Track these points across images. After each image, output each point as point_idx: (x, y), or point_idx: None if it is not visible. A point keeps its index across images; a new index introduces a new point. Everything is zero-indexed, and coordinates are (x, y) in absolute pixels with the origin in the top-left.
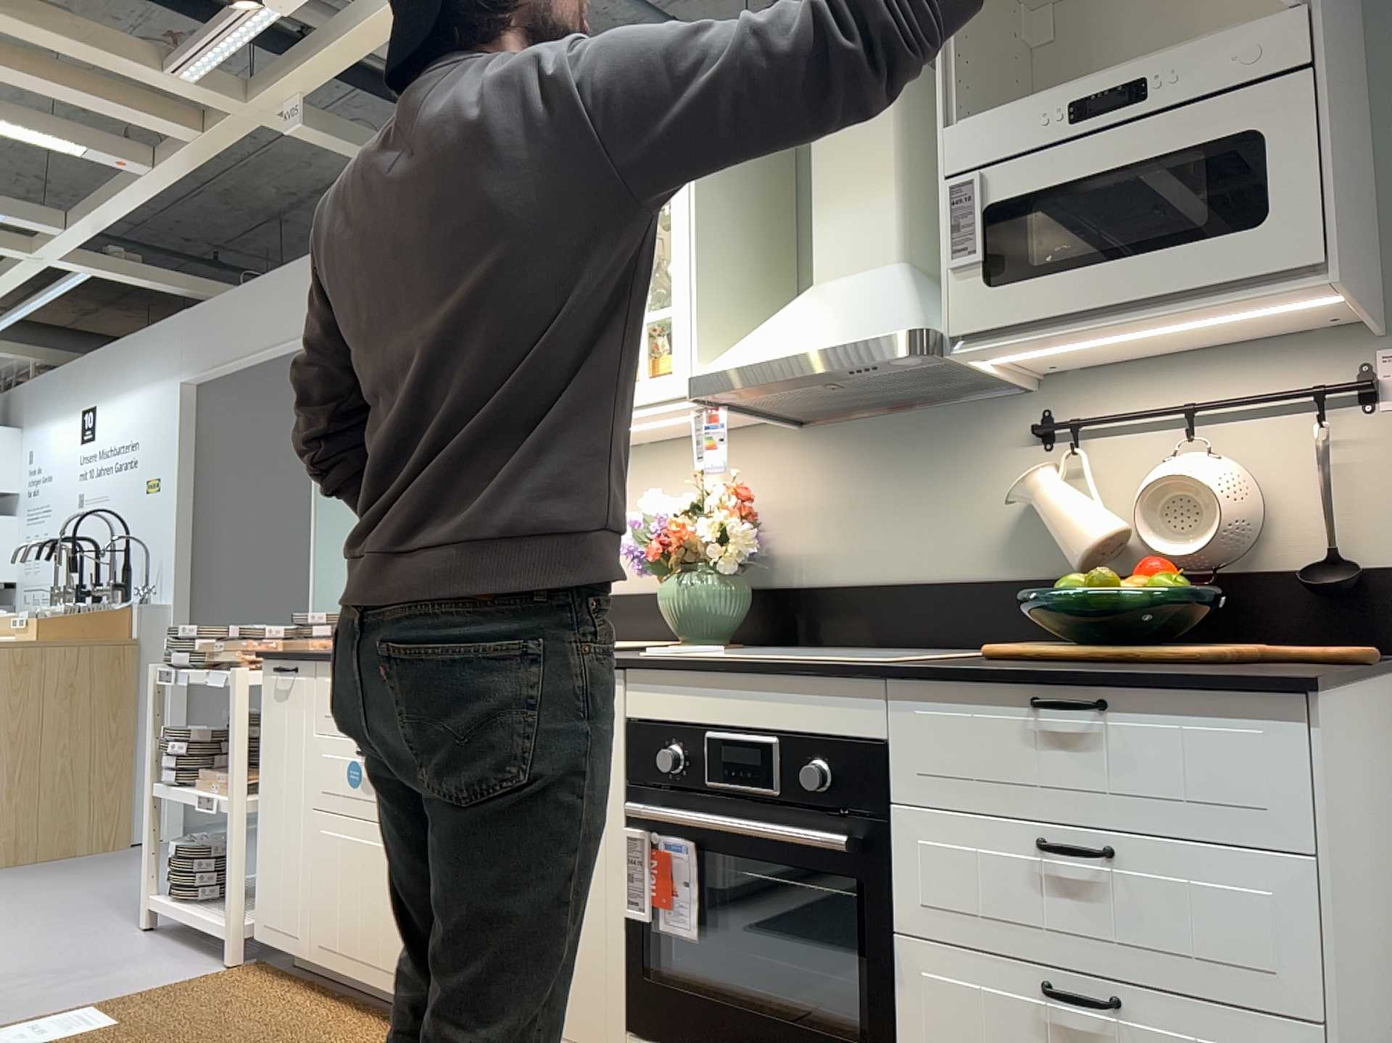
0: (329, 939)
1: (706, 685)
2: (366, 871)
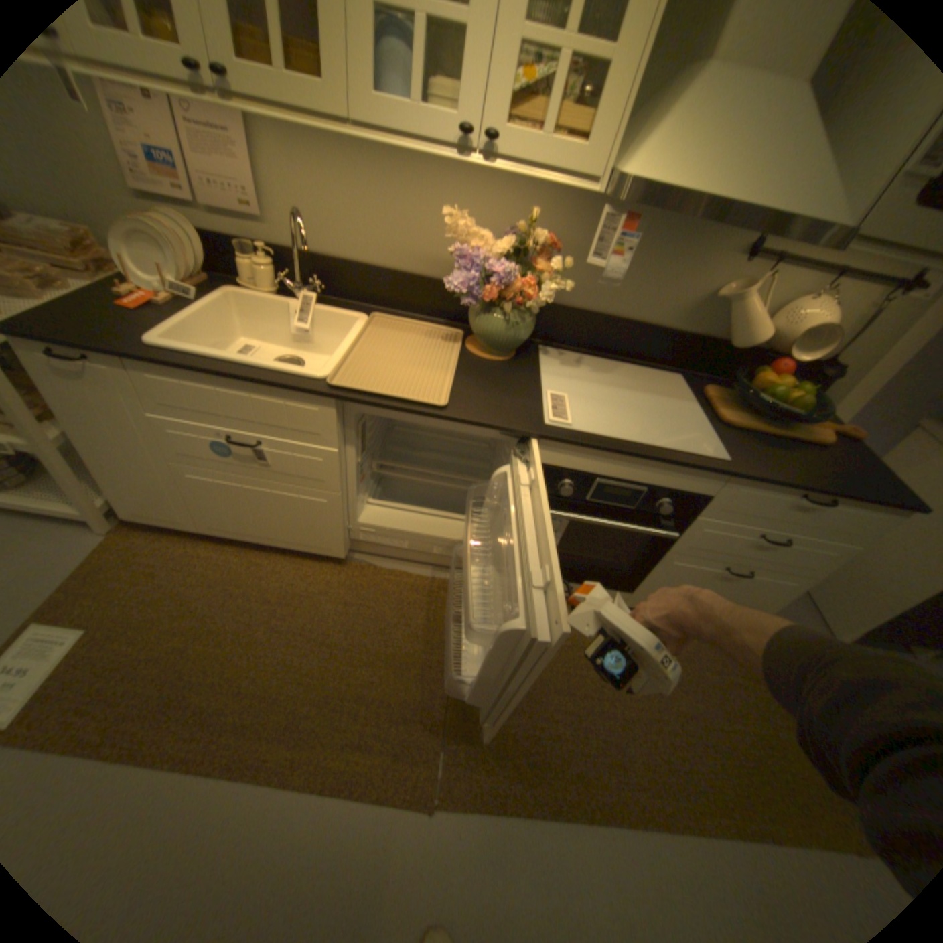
0: (220, 527)
1: (607, 457)
2: (256, 501)
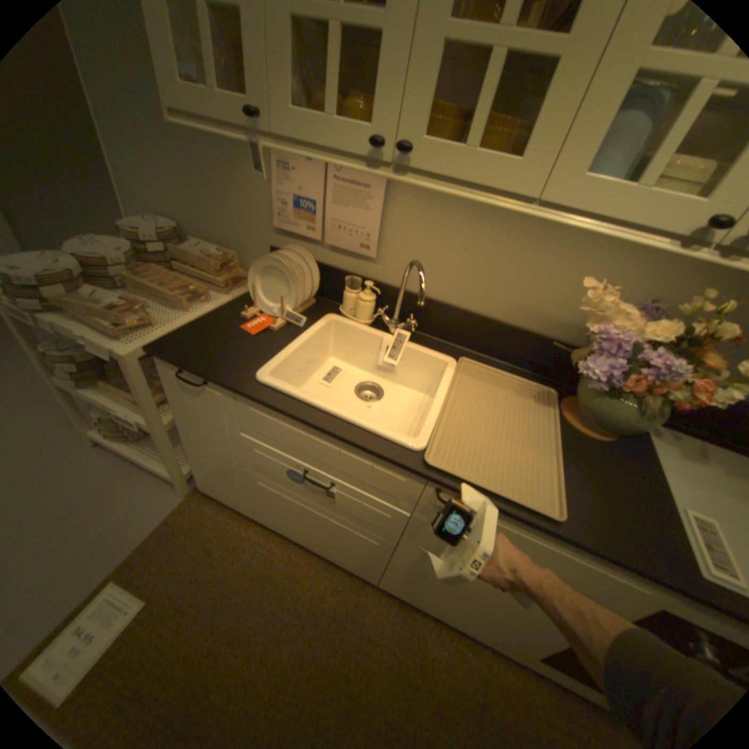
0: (273, 523)
1: None
2: (311, 520)
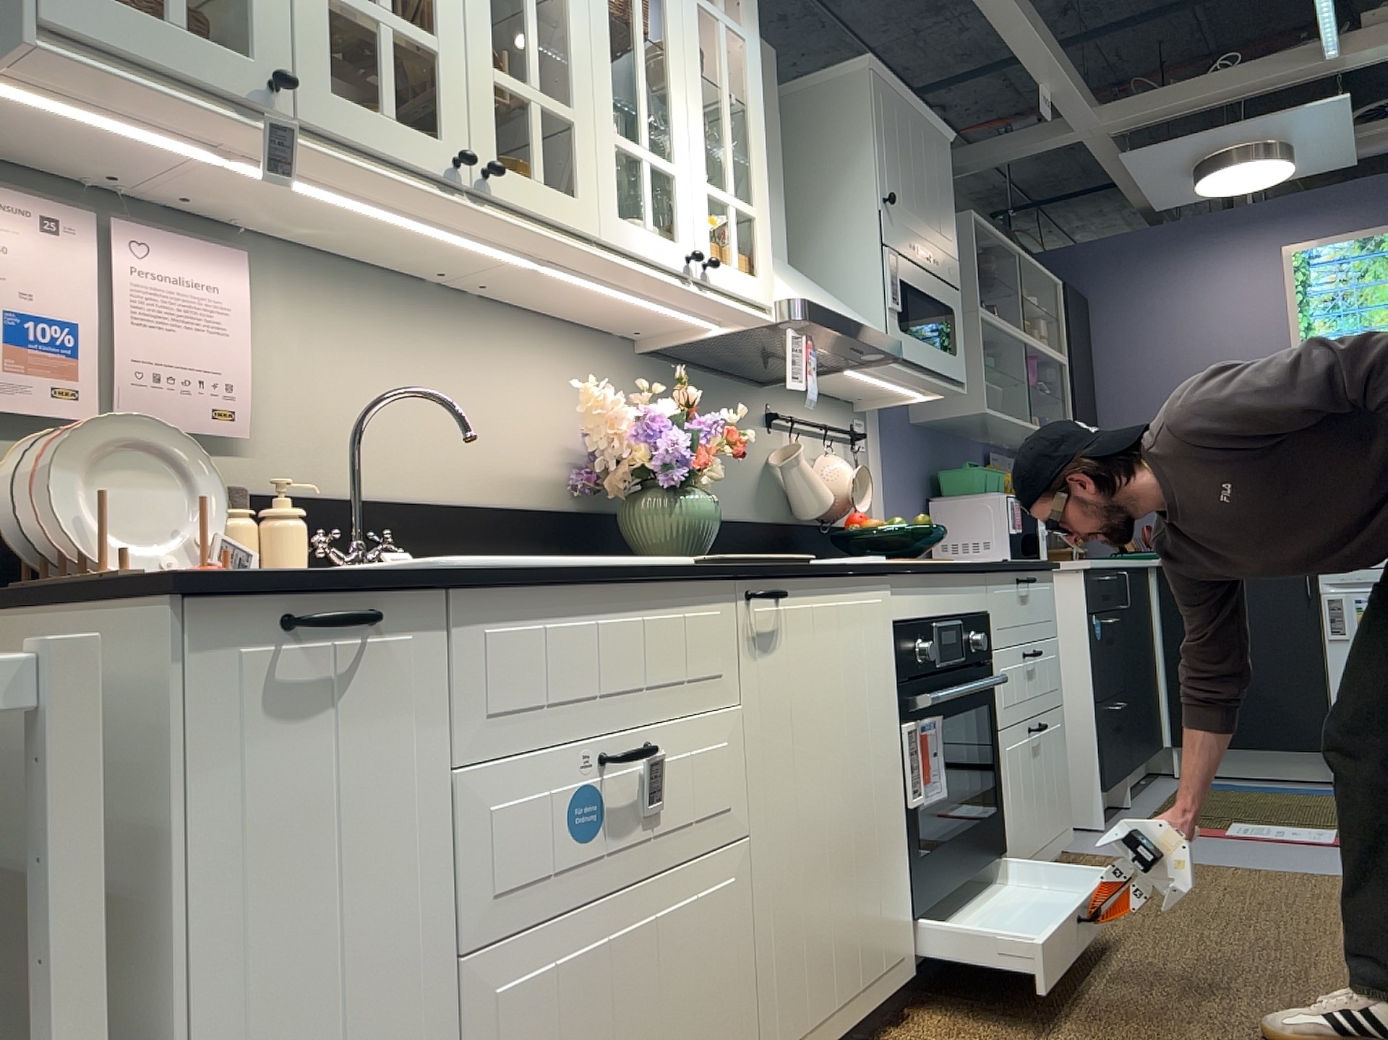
0: None
1: (930, 583)
2: (624, 988)
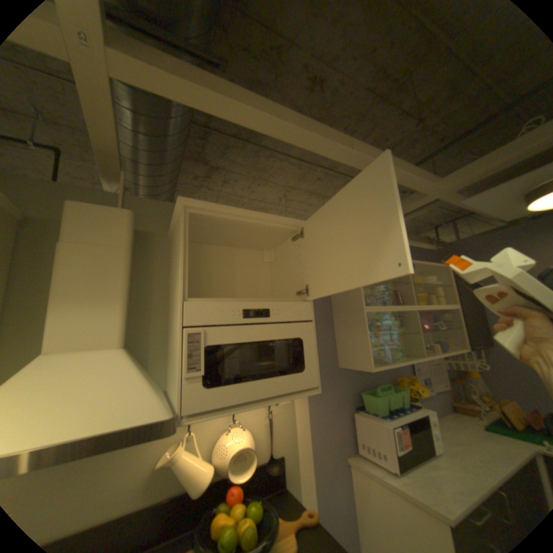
0: None
1: None
2: None
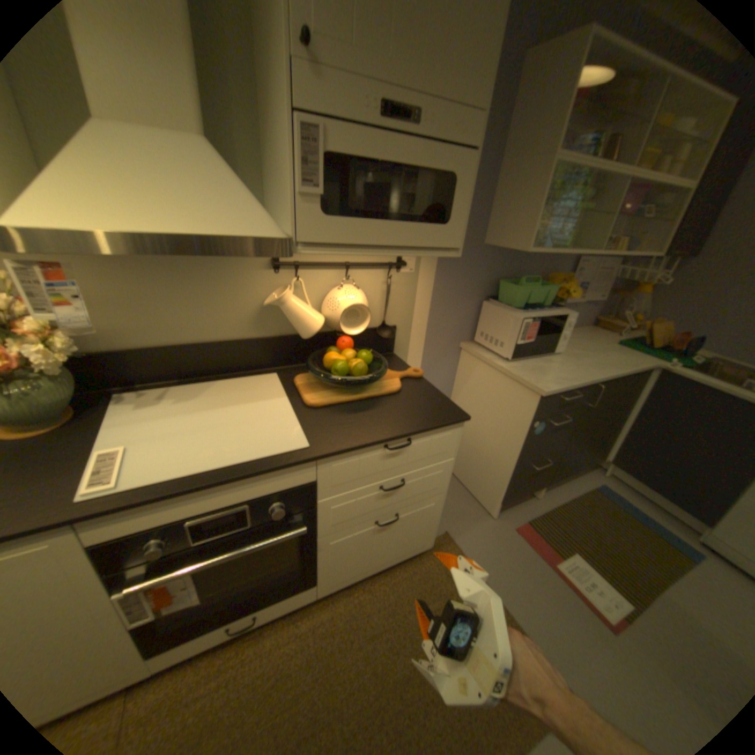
0: None
1: (176, 500)
2: None
